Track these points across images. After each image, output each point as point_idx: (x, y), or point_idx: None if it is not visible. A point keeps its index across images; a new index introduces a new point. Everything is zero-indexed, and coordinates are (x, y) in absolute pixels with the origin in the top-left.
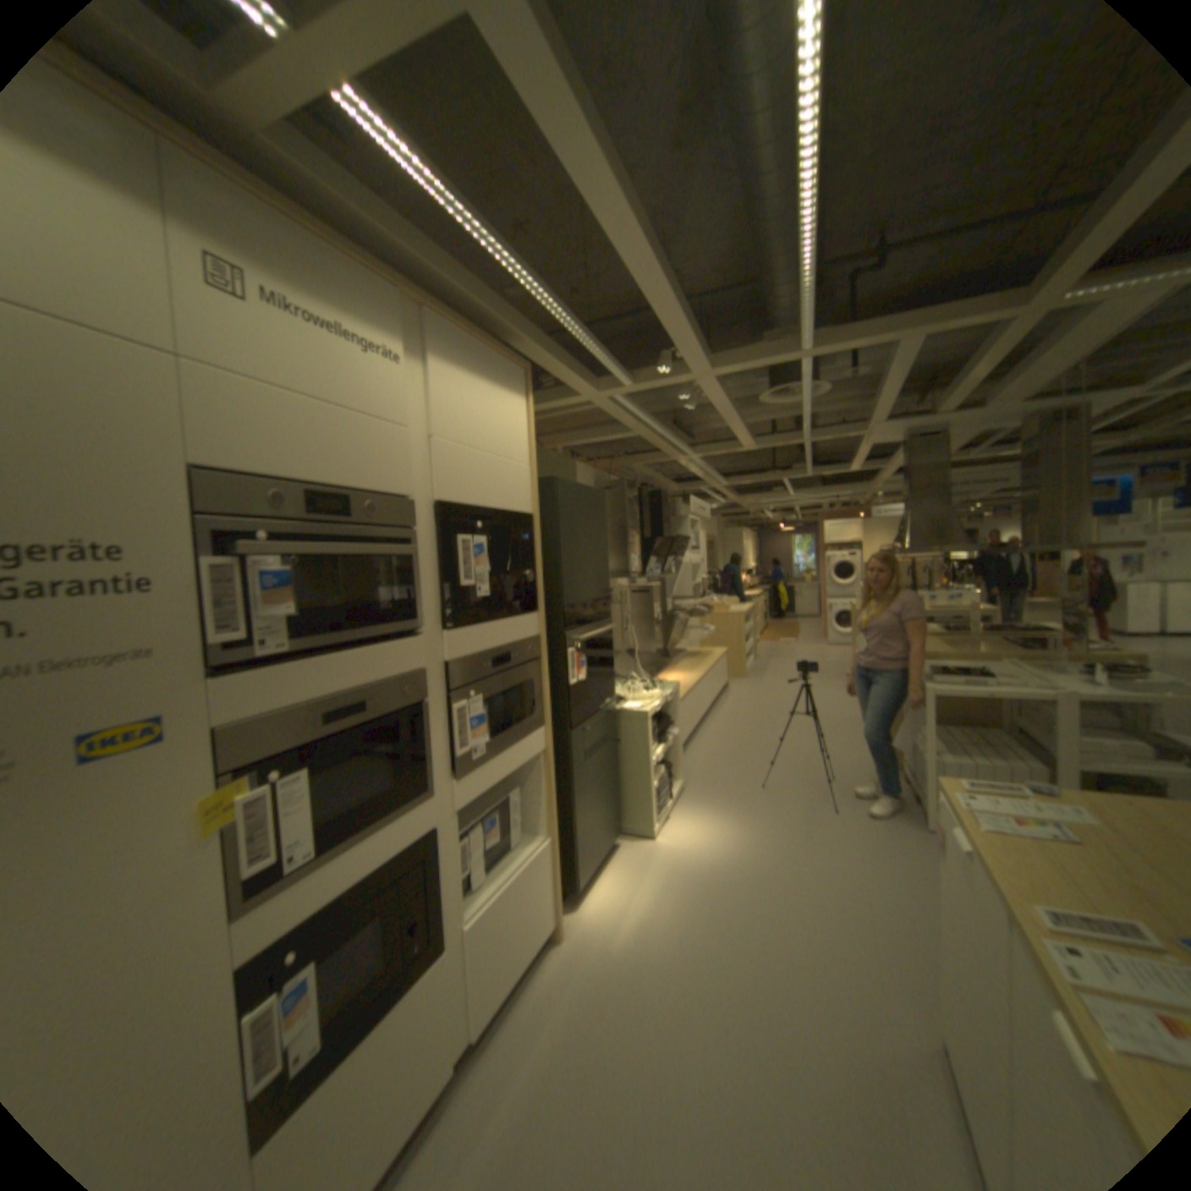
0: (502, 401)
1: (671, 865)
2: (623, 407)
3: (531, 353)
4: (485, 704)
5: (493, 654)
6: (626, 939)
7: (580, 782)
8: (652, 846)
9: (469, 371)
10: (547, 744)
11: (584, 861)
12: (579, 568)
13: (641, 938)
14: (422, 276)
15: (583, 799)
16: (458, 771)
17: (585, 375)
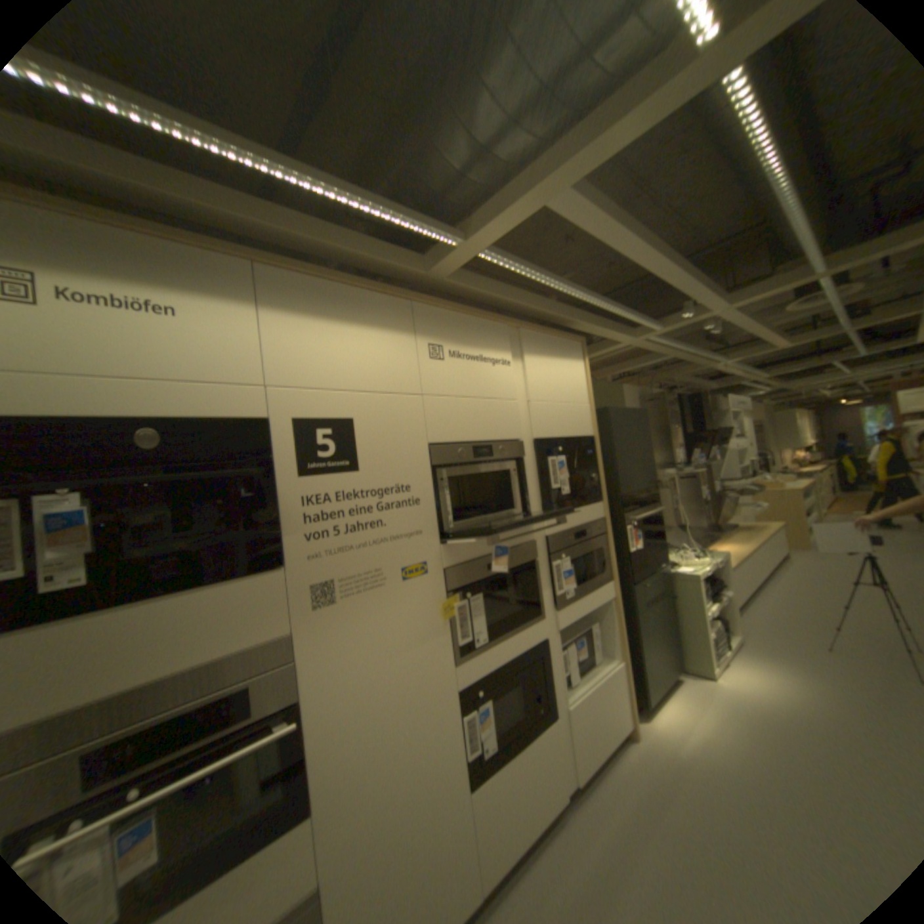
0: (568, 367)
1: (735, 704)
2: (657, 342)
3: (584, 328)
4: (573, 564)
5: (575, 532)
6: (695, 752)
7: (646, 626)
8: (715, 686)
9: (546, 356)
10: (617, 595)
11: (654, 687)
12: (631, 468)
13: (709, 753)
14: (516, 309)
15: (650, 639)
16: (559, 606)
17: (624, 330)
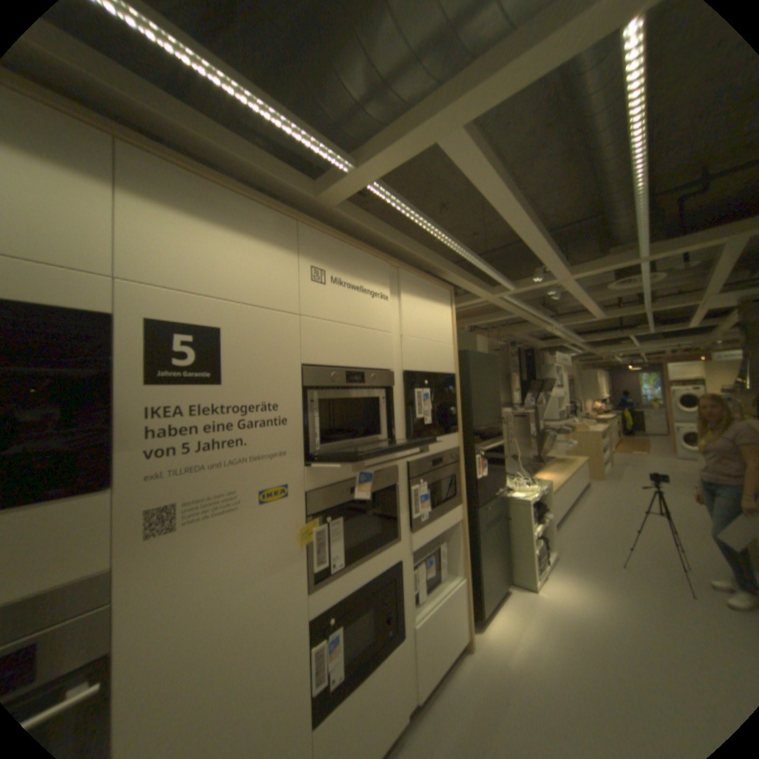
0: (437, 311)
1: (552, 615)
2: (508, 301)
3: (453, 280)
4: (429, 489)
5: (433, 459)
6: (520, 662)
7: (485, 545)
8: (536, 598)
9: (420, 297)
10: (464, 517)
11: (488, 600)
12: (482, 405)
13: (532, 664)
14: (397, 252)
15: (487, 557)
16: (414, 528)
17: (484, 287)
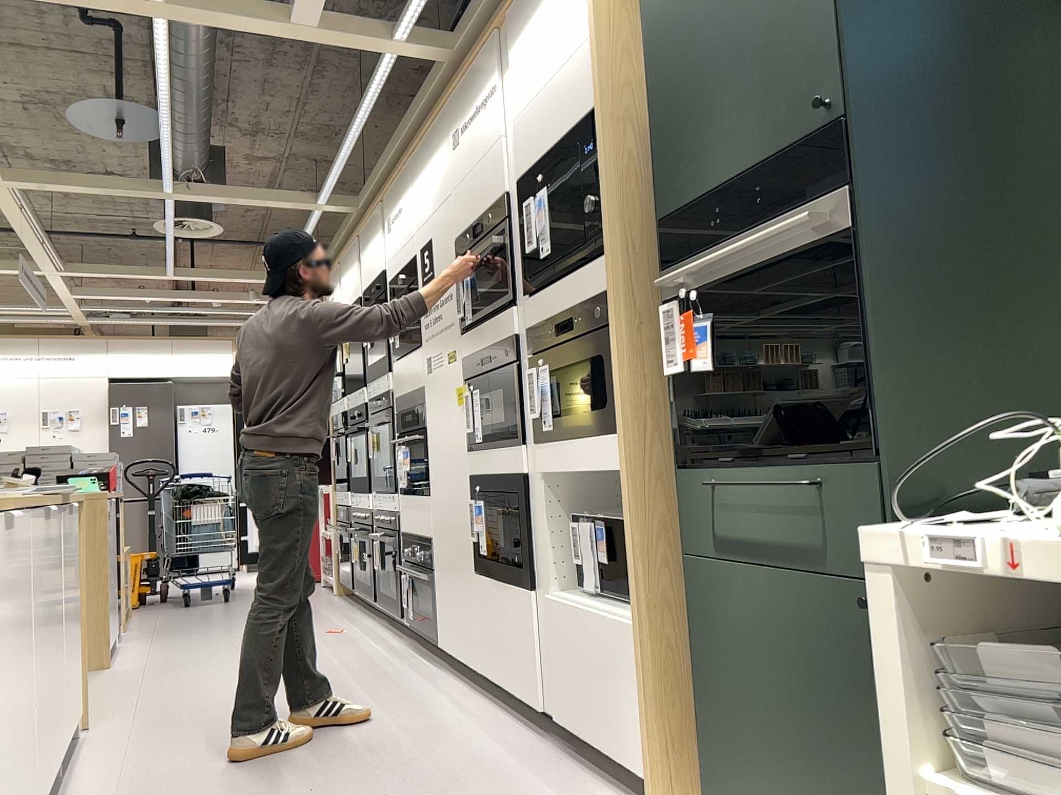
0: None
1: None
2: None
3: None
4: (549, 376)
5: (560, 320)
6: None
7: (718, 598)
8: None
9: (532, 18)
10: (629, 465)
11: (734, 787)
12: (706, 116)
13: None
14: None
15: (730, 647)
16: (536, 436)
17: None
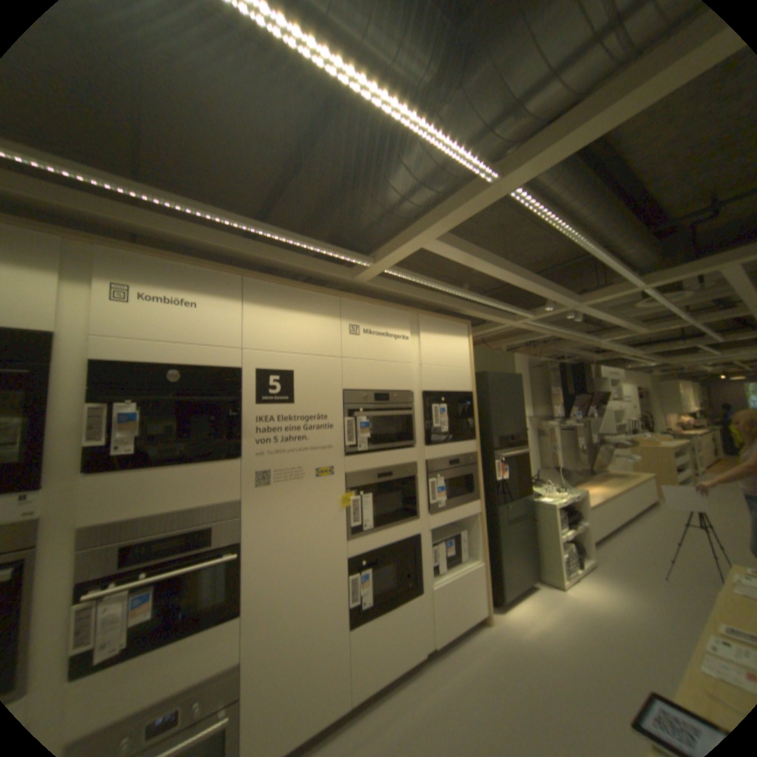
0: (454, 342)
1: (575, 609)
2: (534, 324)
3: (471, 314)
4: (445, 482)
5: (449, 459)
6: (532, 638)
7: (506, 538)
8: (564, 595)
9: (437, 333)
10: (482, 510)
11: (510, 587)
12: (503, 417)
13: (543, 640)
14: (418, 301)
15: (509, 549)
16: (431, 511)
17: (505, 316)
